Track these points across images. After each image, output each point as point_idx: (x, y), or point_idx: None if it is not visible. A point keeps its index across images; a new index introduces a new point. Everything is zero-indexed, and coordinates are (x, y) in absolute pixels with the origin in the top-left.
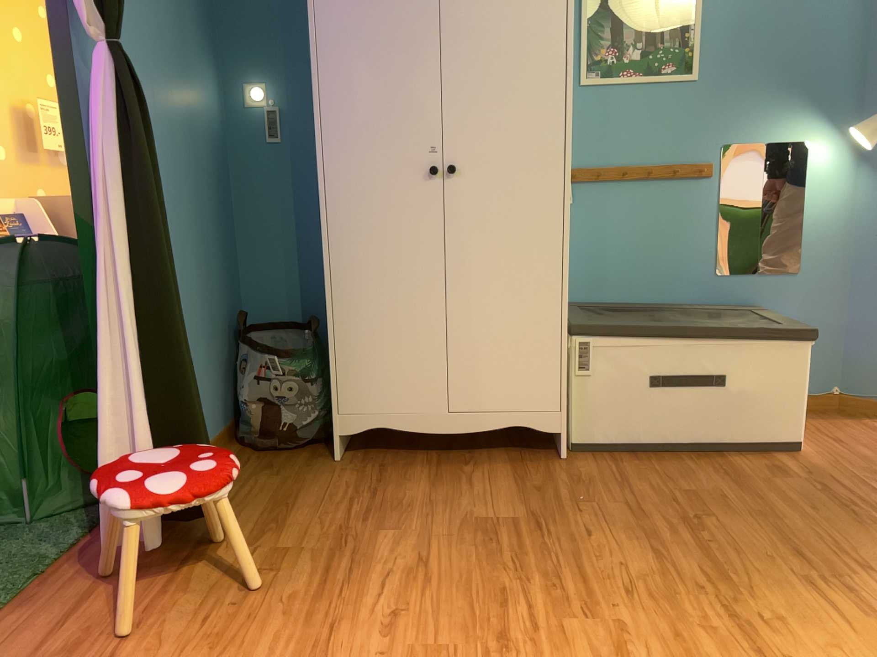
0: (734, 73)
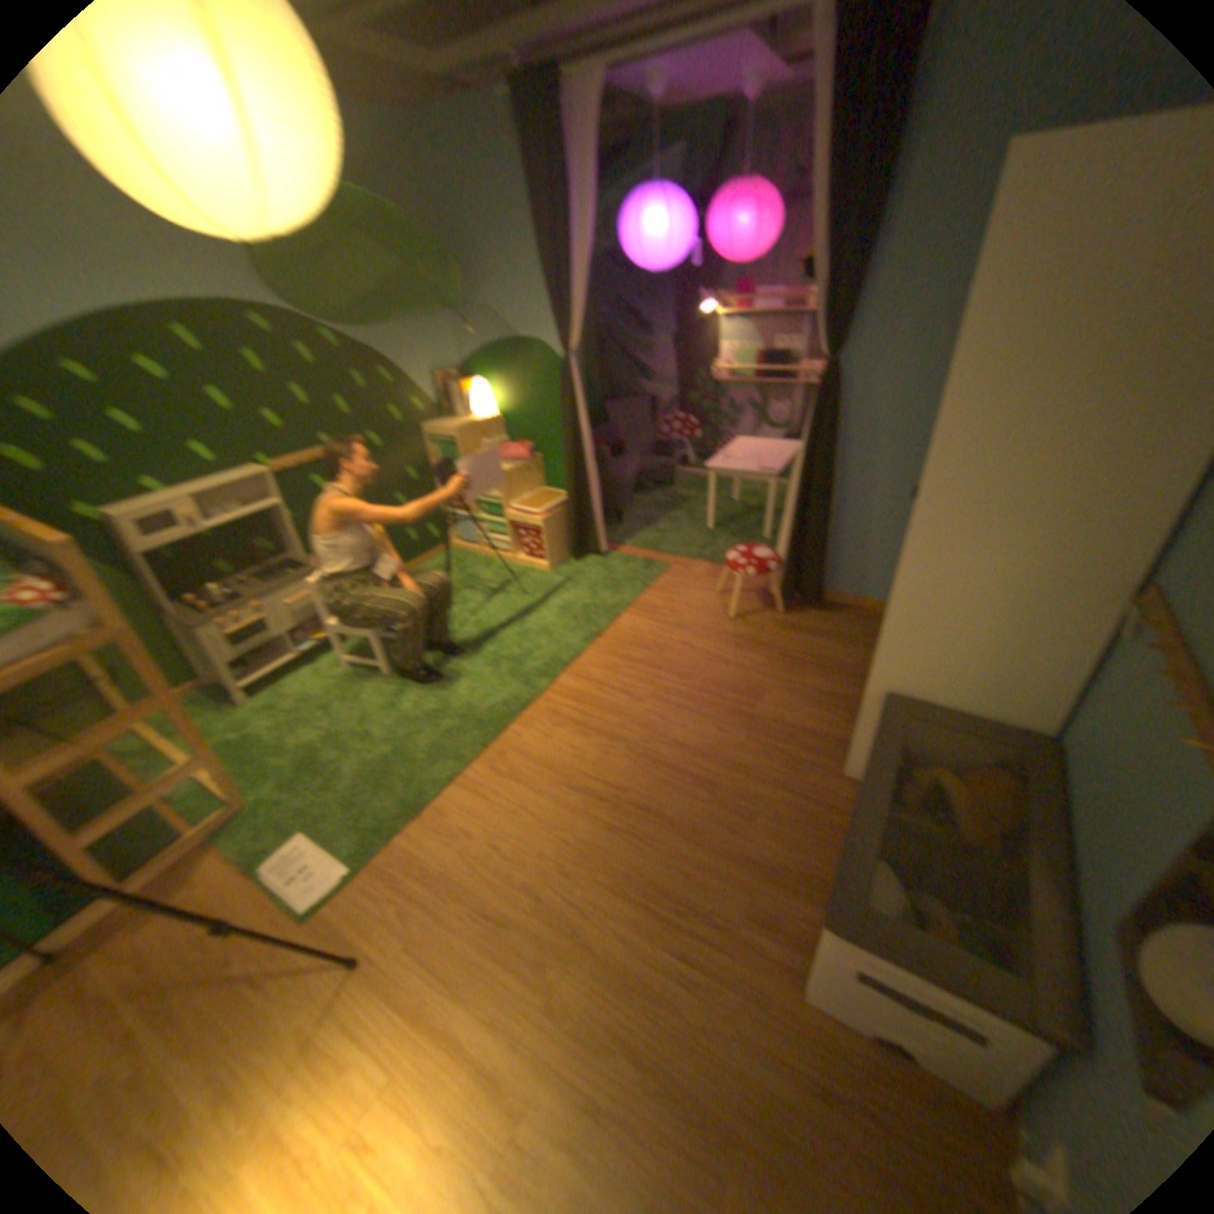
0: None
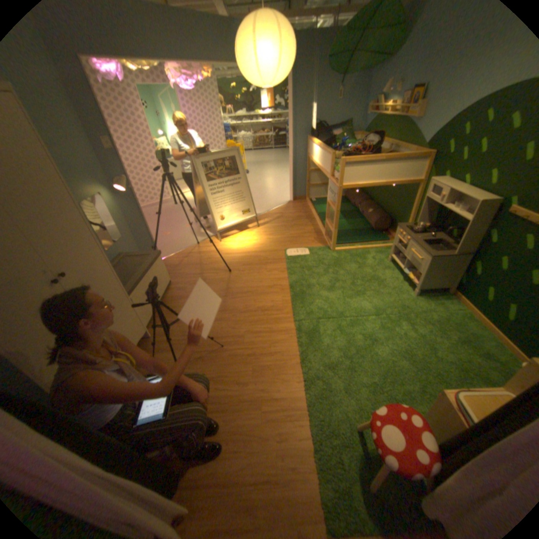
0: (63, 172)
